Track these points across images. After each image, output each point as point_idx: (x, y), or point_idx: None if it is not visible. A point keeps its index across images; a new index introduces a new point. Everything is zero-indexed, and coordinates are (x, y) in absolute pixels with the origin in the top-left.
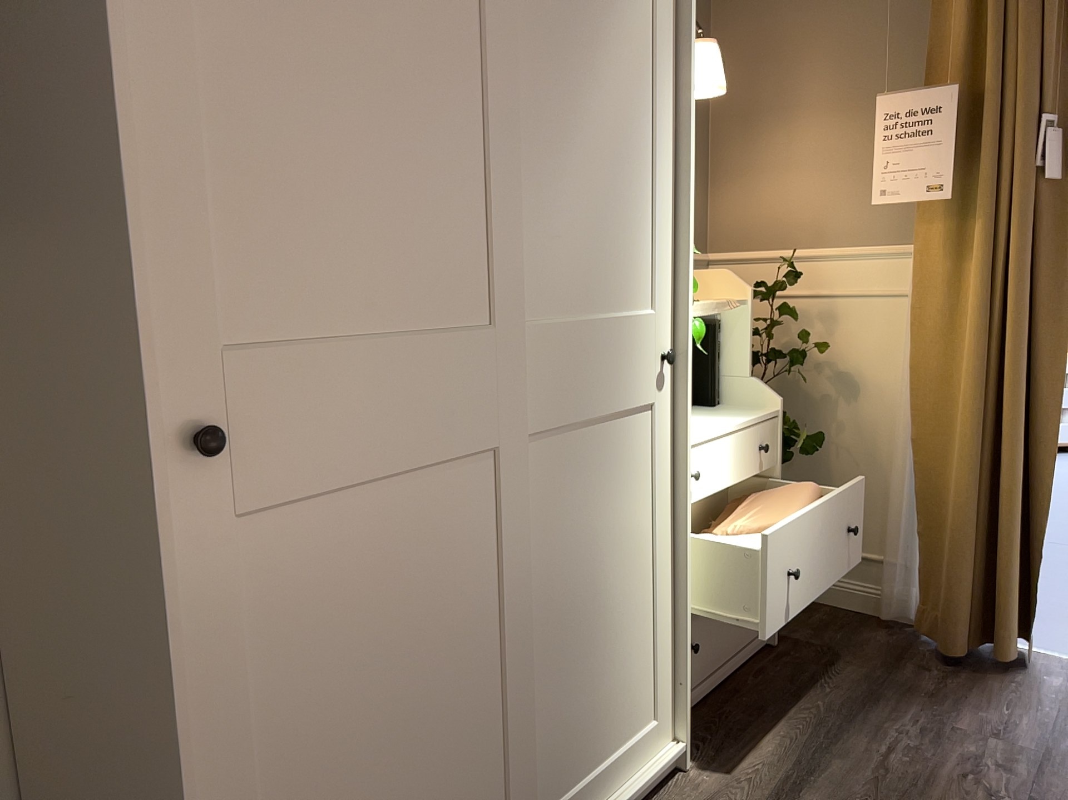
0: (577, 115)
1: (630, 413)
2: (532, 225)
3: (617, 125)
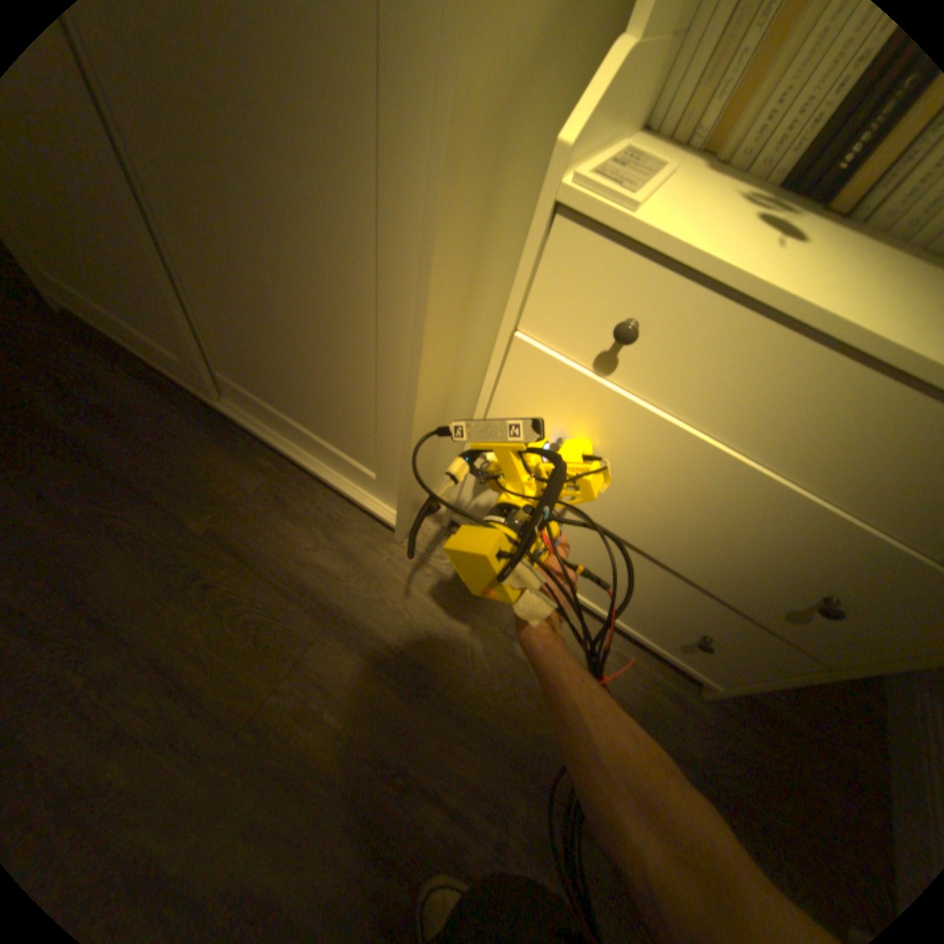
0: None
1: None
2: None
3: None
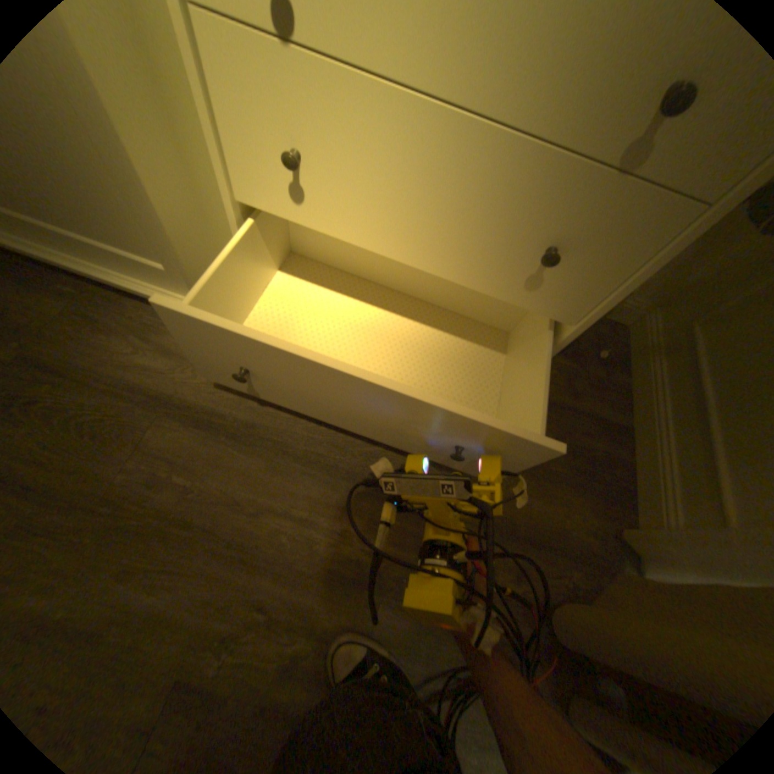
0: None
1: None
2: None
3: None
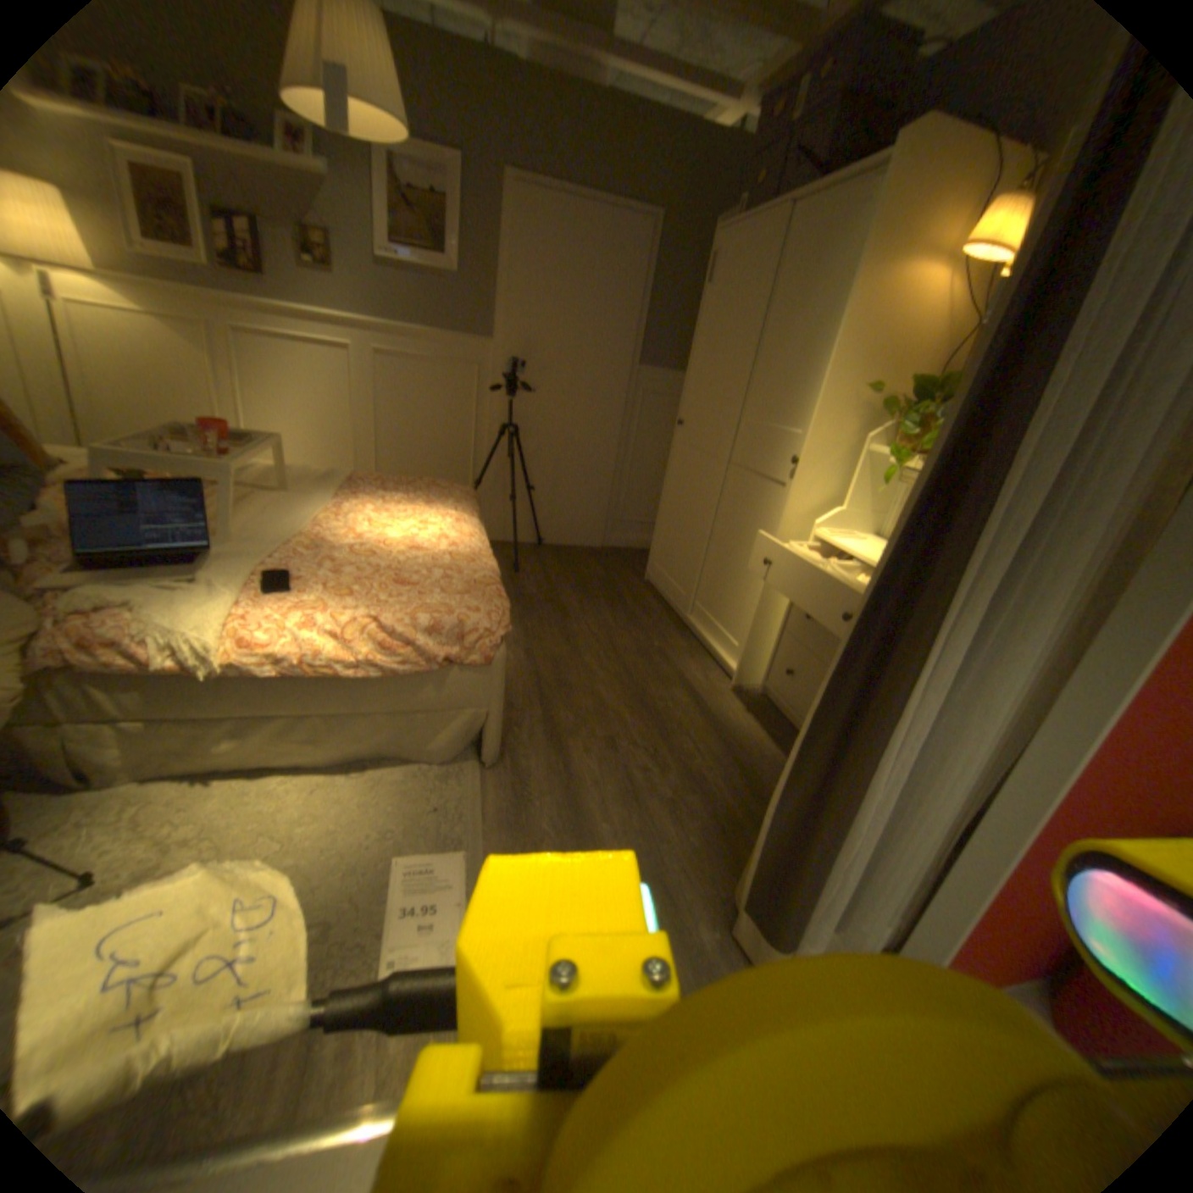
0: (791, 326)
1: (773, 479)
2: (760, 379)
3: (812, 326)
